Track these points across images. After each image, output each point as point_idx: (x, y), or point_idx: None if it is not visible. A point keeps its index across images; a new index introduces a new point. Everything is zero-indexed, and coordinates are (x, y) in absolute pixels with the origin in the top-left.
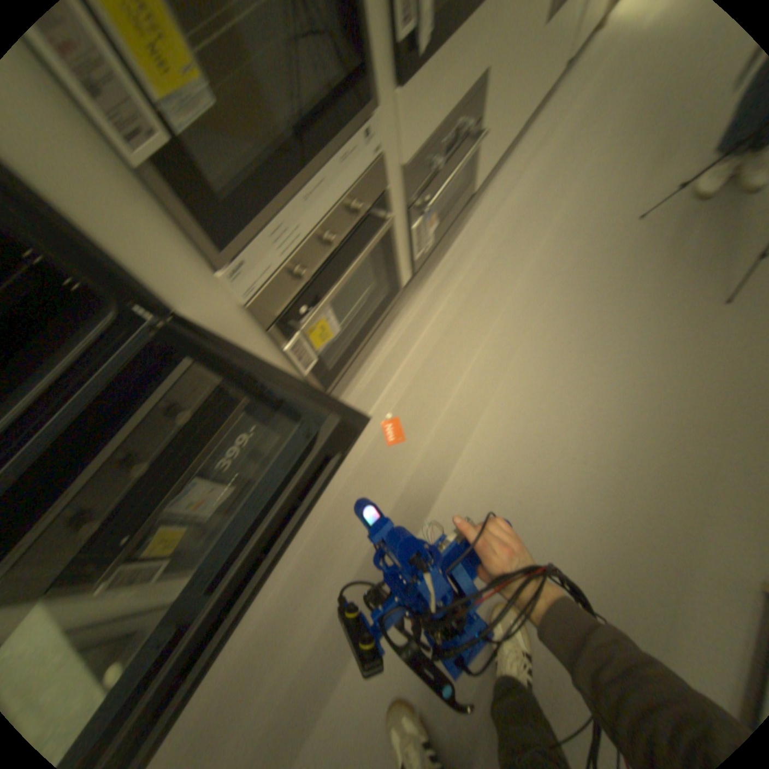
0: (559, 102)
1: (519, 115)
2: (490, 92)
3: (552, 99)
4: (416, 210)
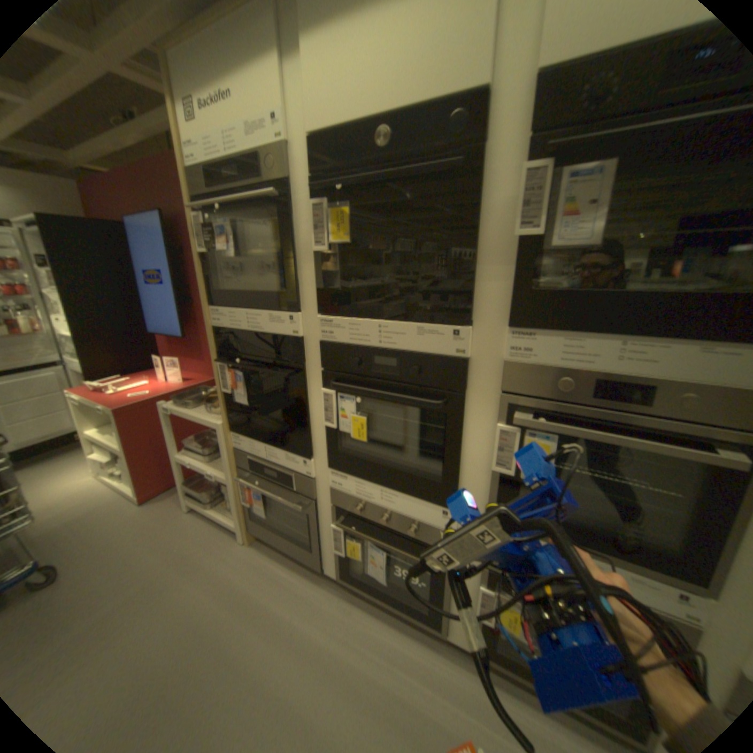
0: None
1: None
2: None
3: None
4: None
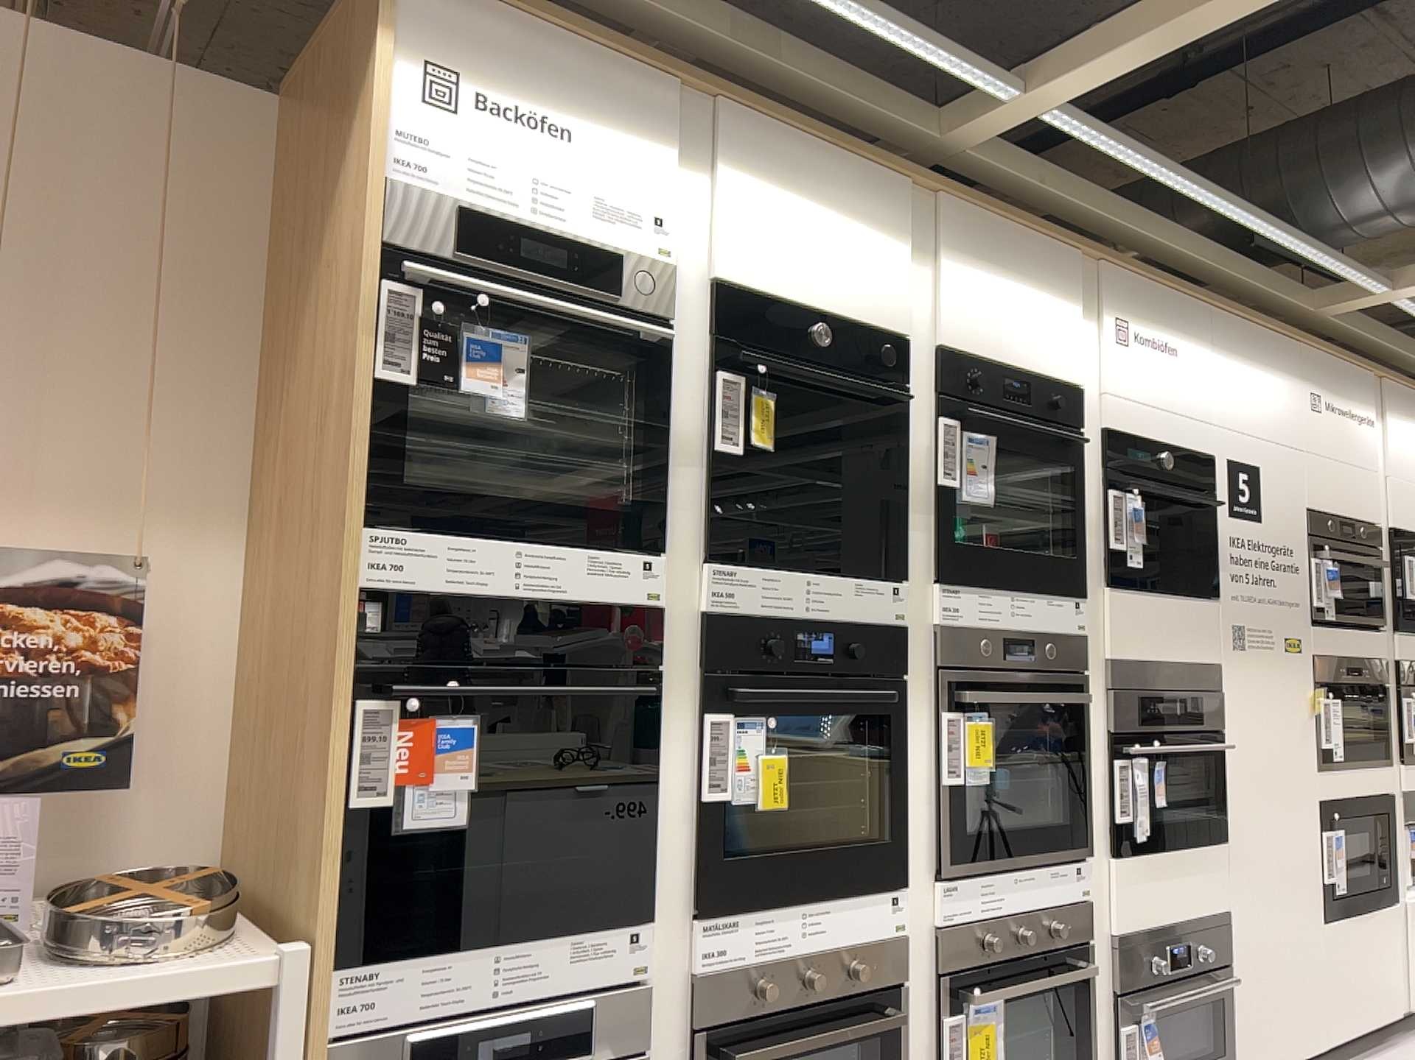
0: (1406, 1054)
1: (1310, 1016)
2: (1236, 938)
3: (1393, 1049)
4: (1126, 1006)
